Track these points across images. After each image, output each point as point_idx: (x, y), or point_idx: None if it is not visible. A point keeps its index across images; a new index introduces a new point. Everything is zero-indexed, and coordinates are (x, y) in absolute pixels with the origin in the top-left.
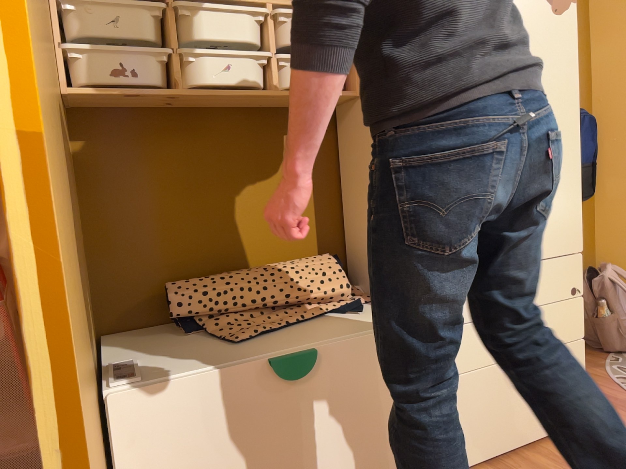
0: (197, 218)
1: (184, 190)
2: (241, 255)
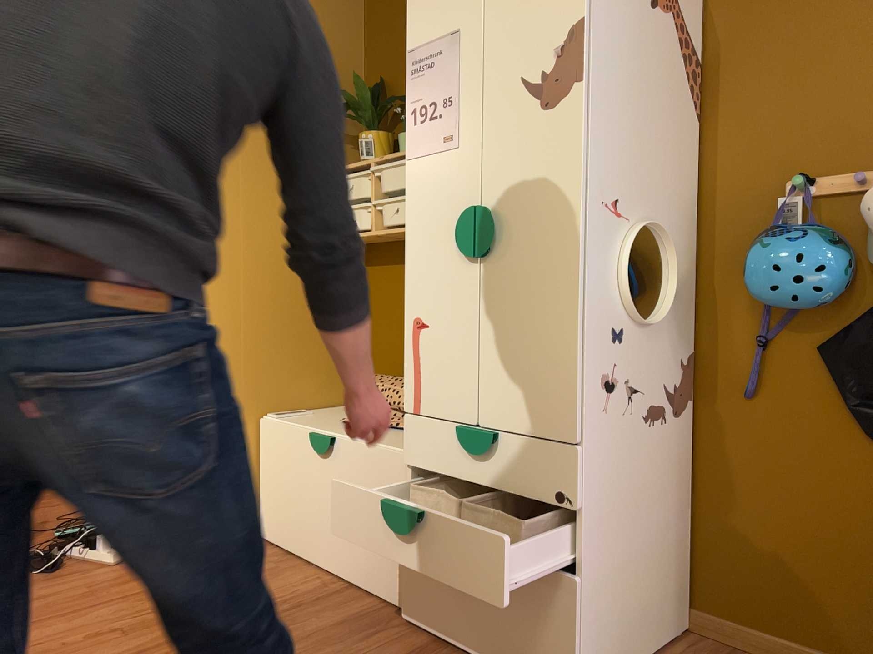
0: None
1: None
2: None
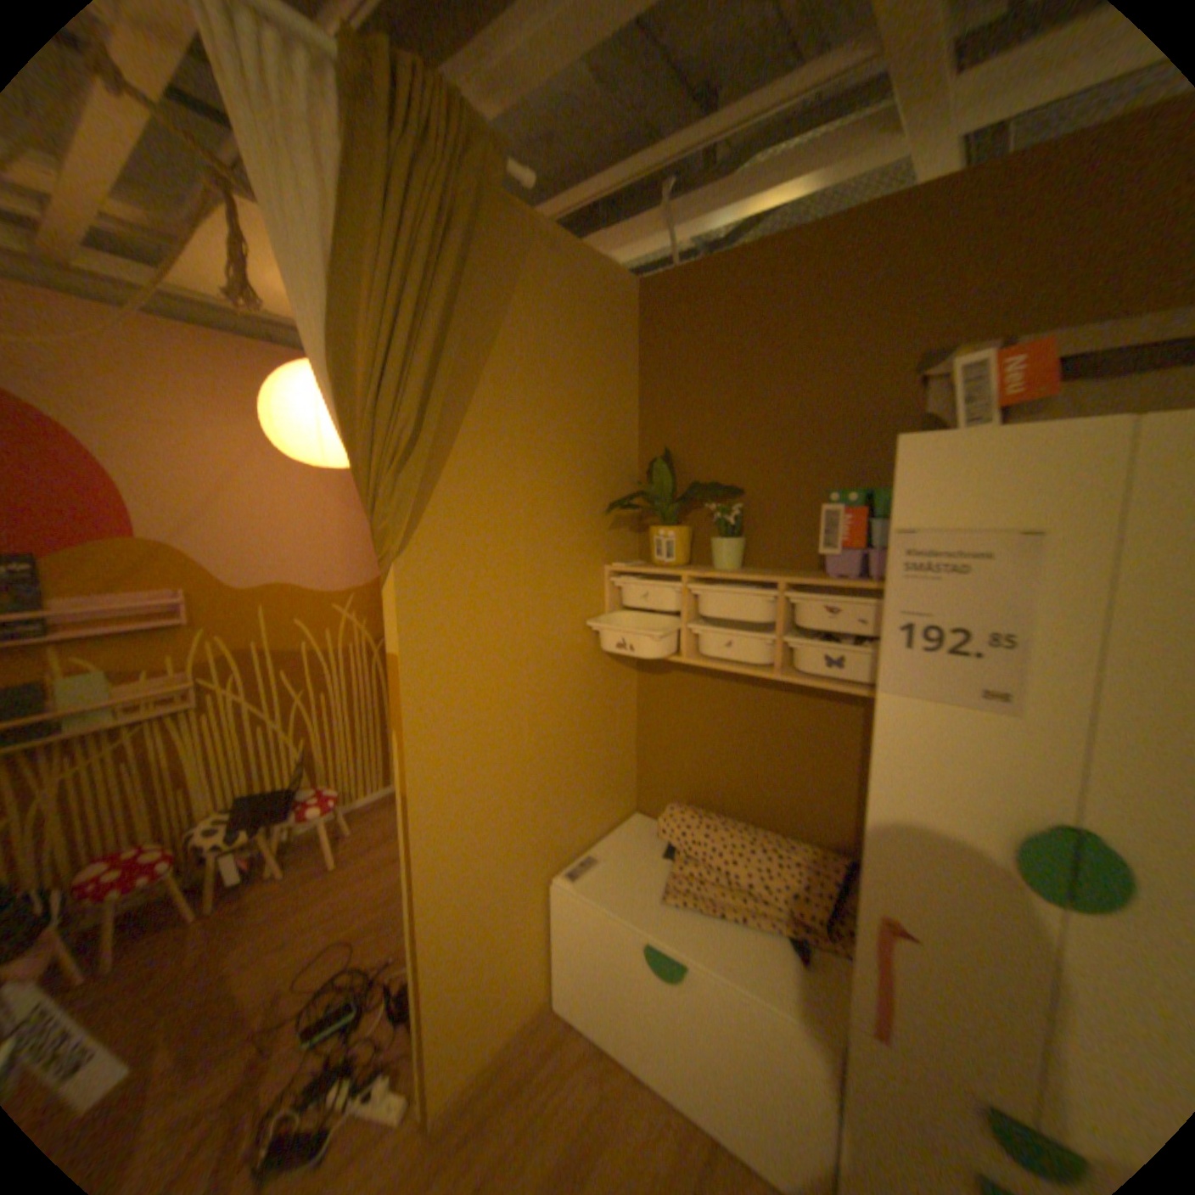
0: (719, 754)
1: (710, 725)
2: (755, 806)
